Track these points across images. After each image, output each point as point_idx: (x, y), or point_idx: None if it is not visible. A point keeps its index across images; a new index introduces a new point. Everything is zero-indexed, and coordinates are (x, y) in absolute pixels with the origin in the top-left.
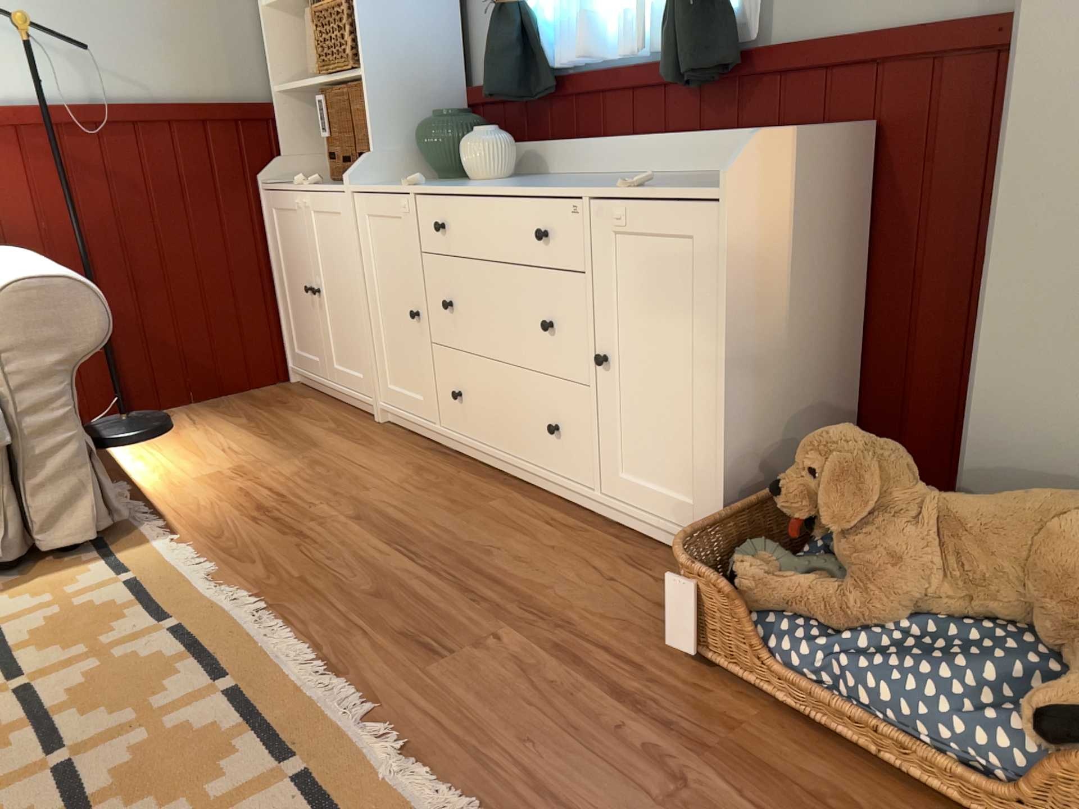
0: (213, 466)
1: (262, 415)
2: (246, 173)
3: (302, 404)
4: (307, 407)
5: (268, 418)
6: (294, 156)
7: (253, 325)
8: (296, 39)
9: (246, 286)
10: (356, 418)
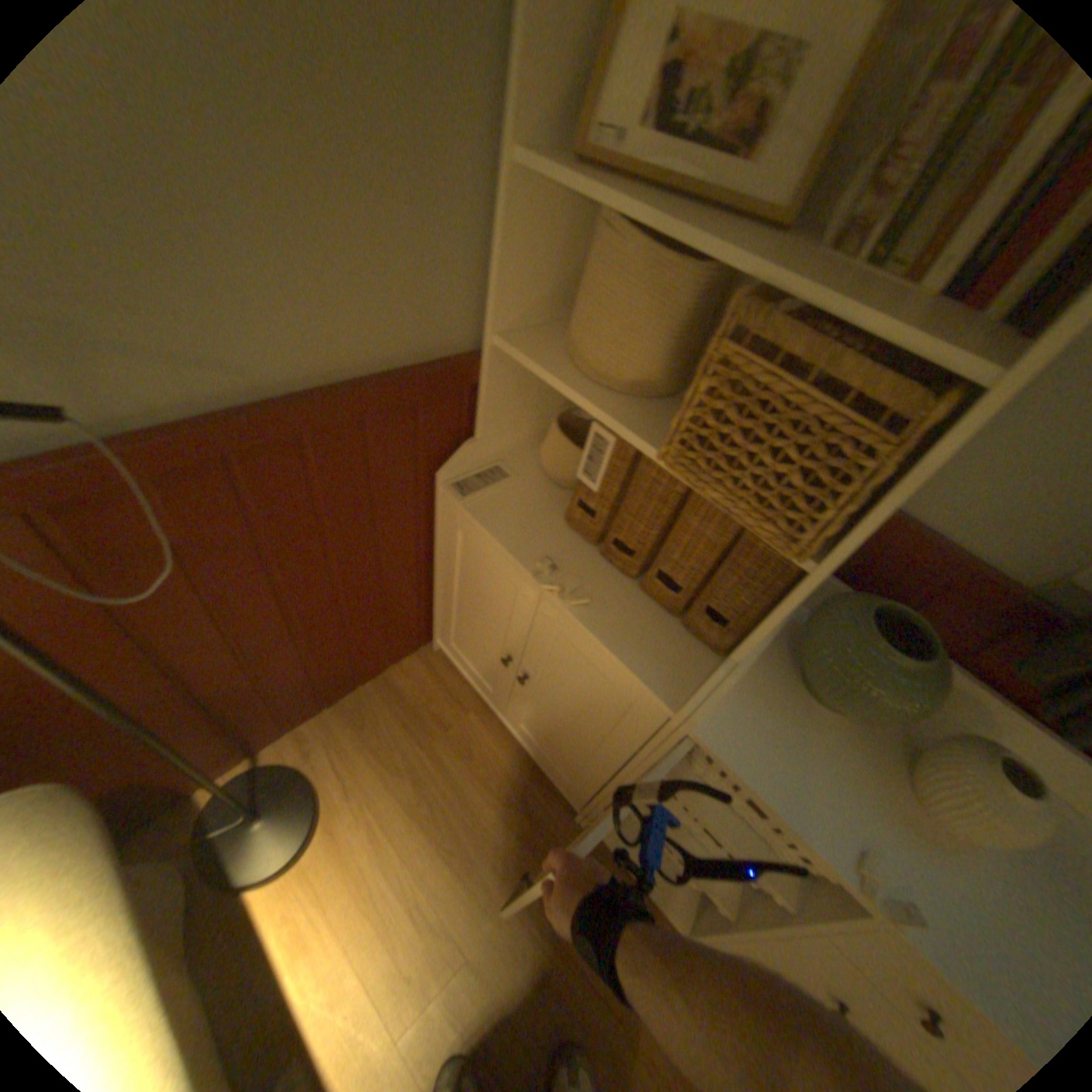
0: (414, 989)
1: (428, 770)
2: (422, 464)
3: (468, 734)
4: (479, 746)
5: (439, 783)
6: (498, 433)
7: (403, 620)
8: (557, 227)
9: (401, 590)
10: (549, 800)
